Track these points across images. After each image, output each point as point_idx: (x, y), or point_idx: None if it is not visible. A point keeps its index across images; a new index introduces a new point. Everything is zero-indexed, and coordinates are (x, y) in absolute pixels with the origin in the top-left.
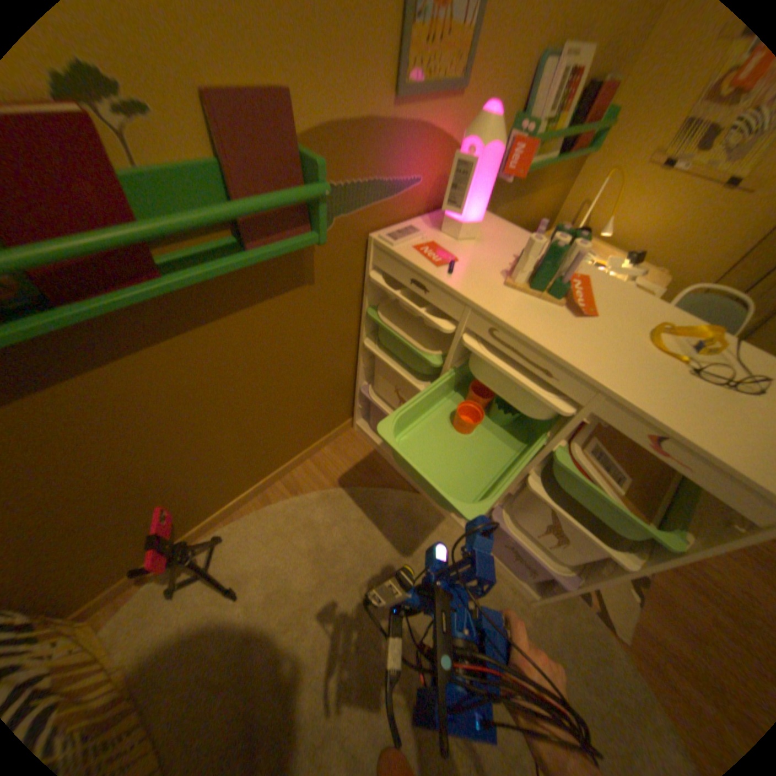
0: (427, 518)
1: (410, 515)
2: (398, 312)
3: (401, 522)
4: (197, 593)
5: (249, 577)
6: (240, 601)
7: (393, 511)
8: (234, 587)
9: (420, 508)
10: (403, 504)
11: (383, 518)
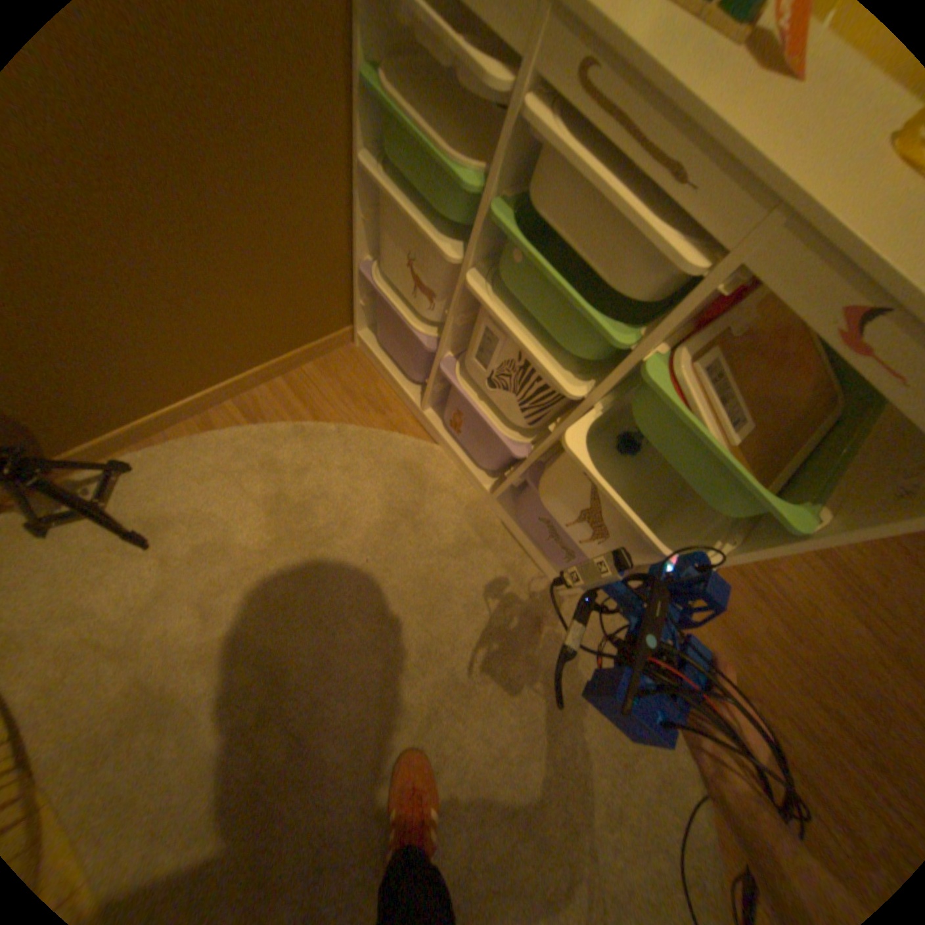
0: (443, 477)
1: (419, 470)
2: (419, 83)
3: (404, 477)
4: (86, 534)
5: (169, 522)
6: (153, 551)
7: (396, 462)
8: (145, 532)
9: (434, 462)
10: (411, 455)
11: (380, 470)
